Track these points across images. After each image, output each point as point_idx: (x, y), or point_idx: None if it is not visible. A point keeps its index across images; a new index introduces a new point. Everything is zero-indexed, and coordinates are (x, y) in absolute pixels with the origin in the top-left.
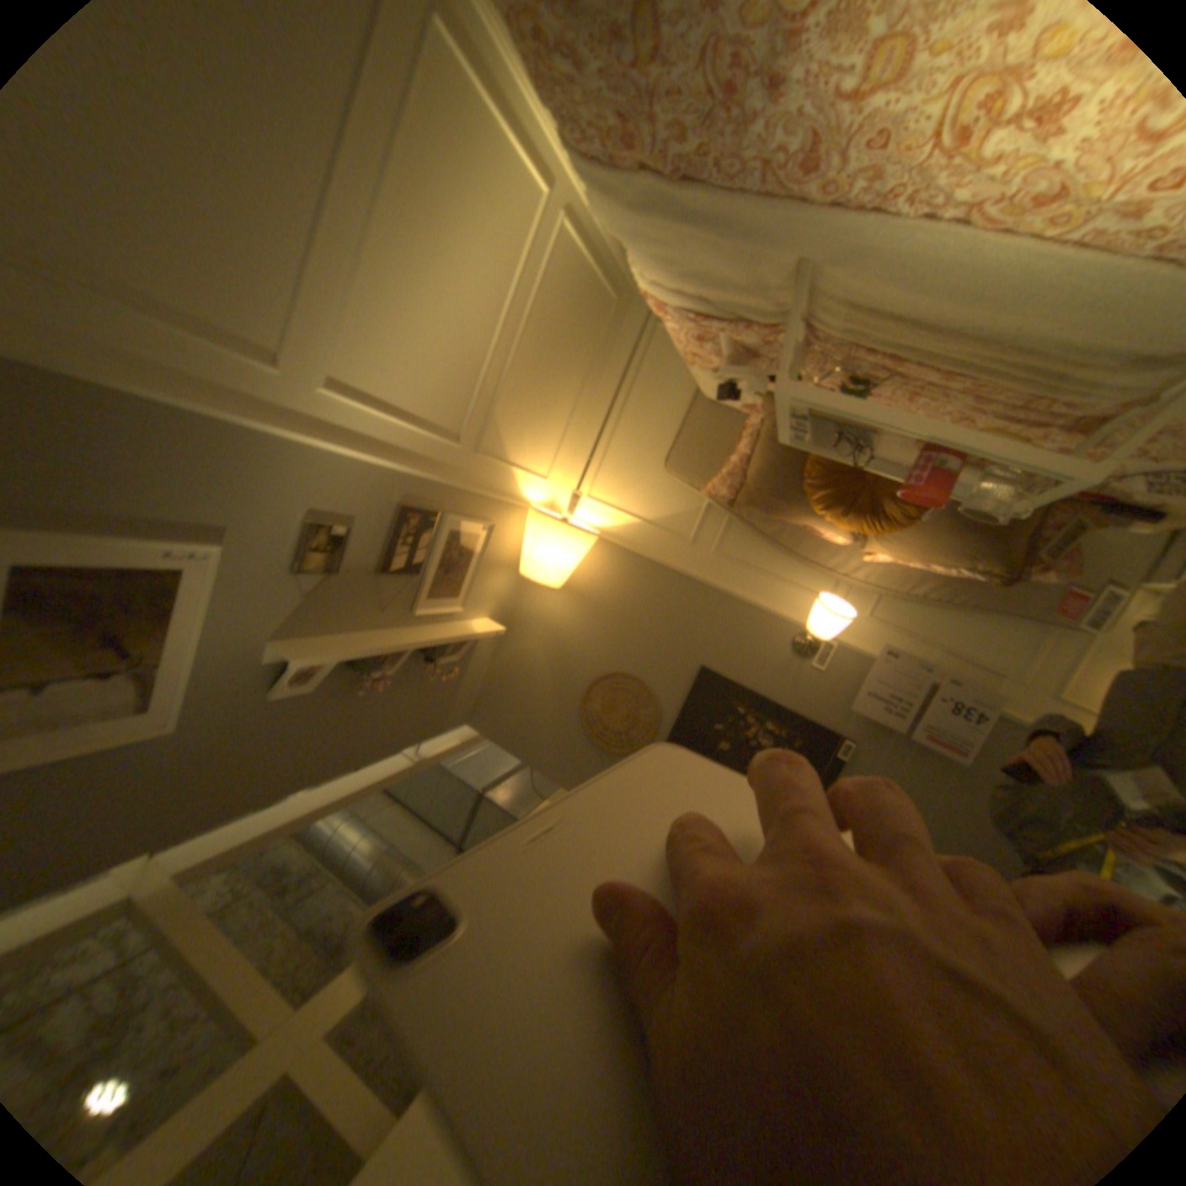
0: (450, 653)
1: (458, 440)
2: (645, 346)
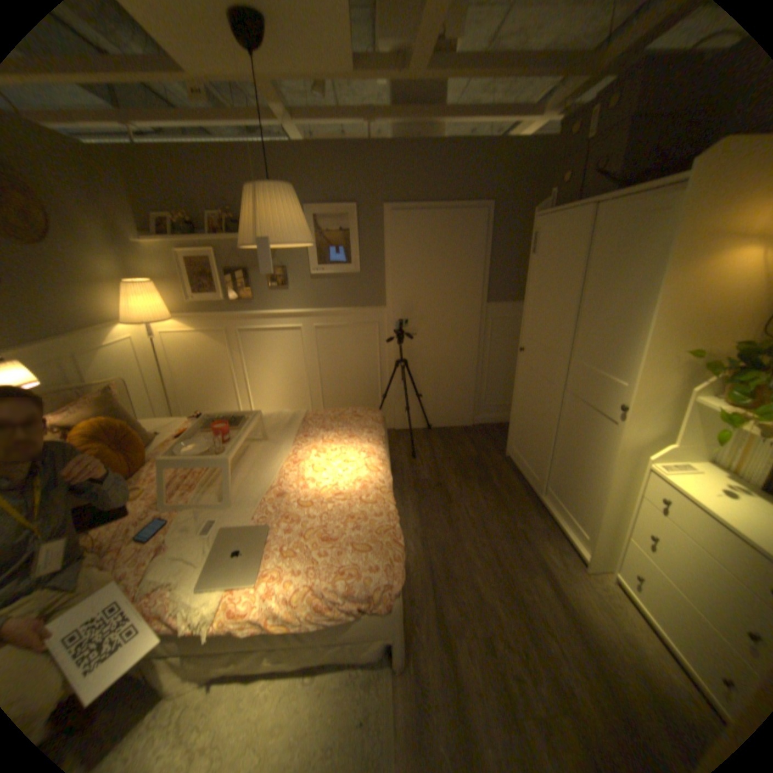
0: (160, 217)
1: (238, 329)
2: (156, 415)
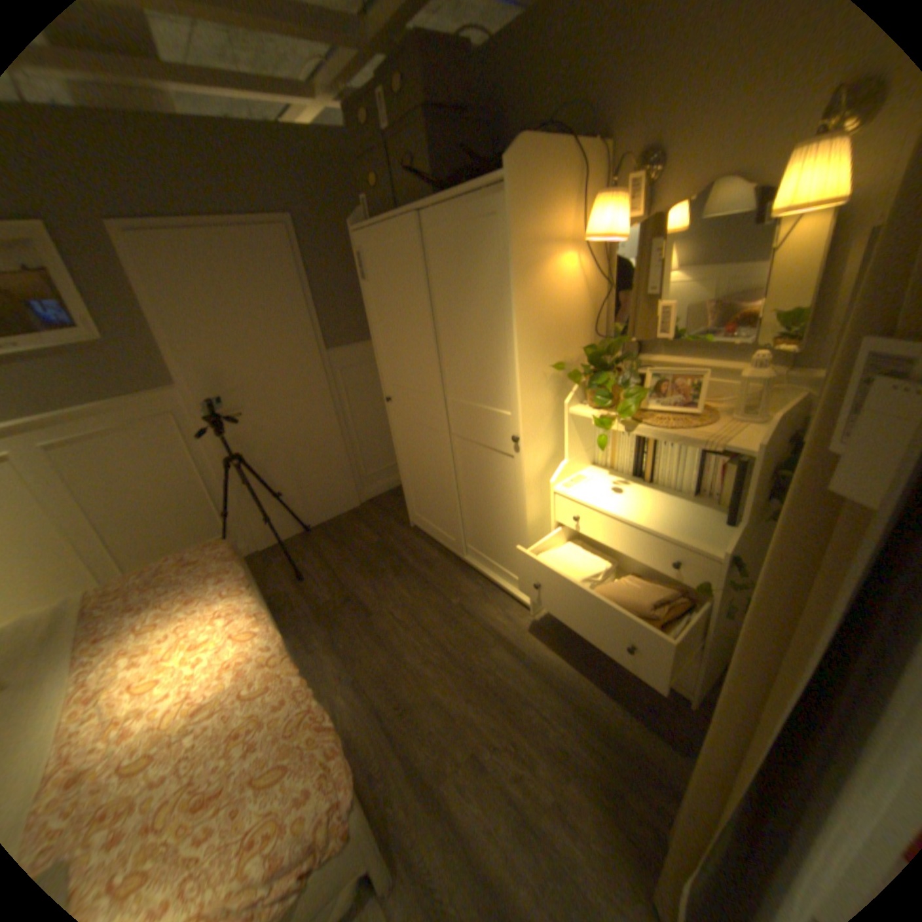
0: None
1: None
2: None
